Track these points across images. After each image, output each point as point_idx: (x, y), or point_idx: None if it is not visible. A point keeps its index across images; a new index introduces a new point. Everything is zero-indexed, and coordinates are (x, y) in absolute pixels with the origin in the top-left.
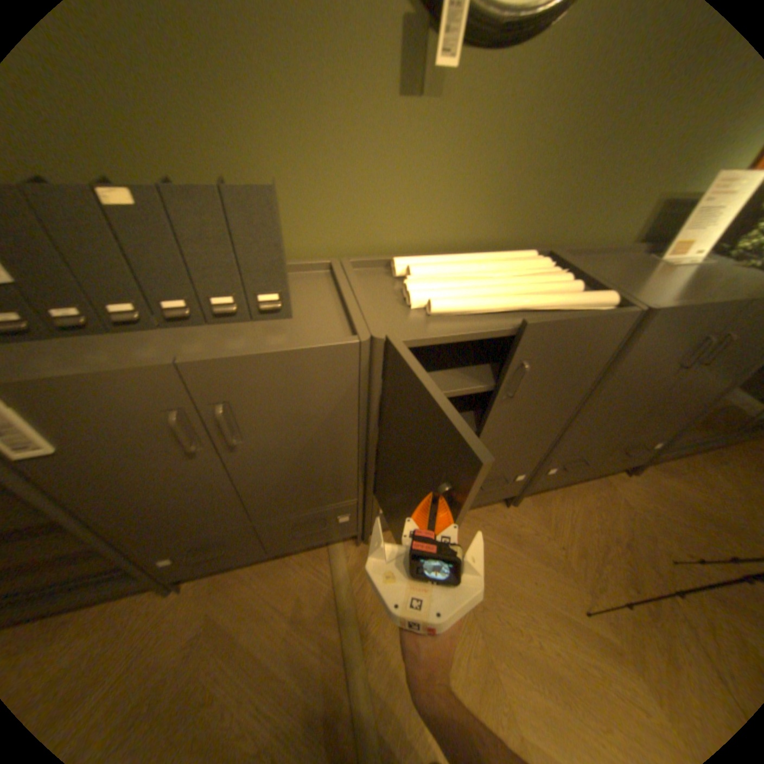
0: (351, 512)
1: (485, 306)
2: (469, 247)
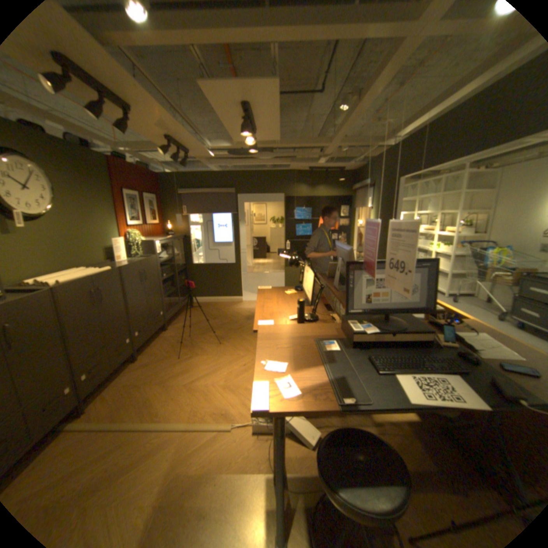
0: (69, 384)
1: (76, 277)
2: (50, 273)
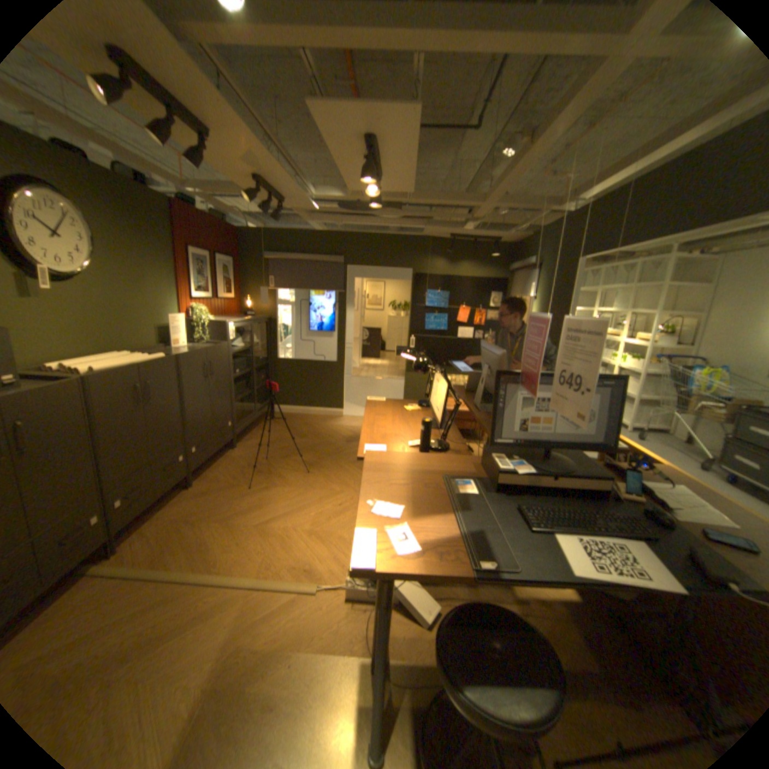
0: (97, 511)
1: (116, 365)
2: (79, 356)
